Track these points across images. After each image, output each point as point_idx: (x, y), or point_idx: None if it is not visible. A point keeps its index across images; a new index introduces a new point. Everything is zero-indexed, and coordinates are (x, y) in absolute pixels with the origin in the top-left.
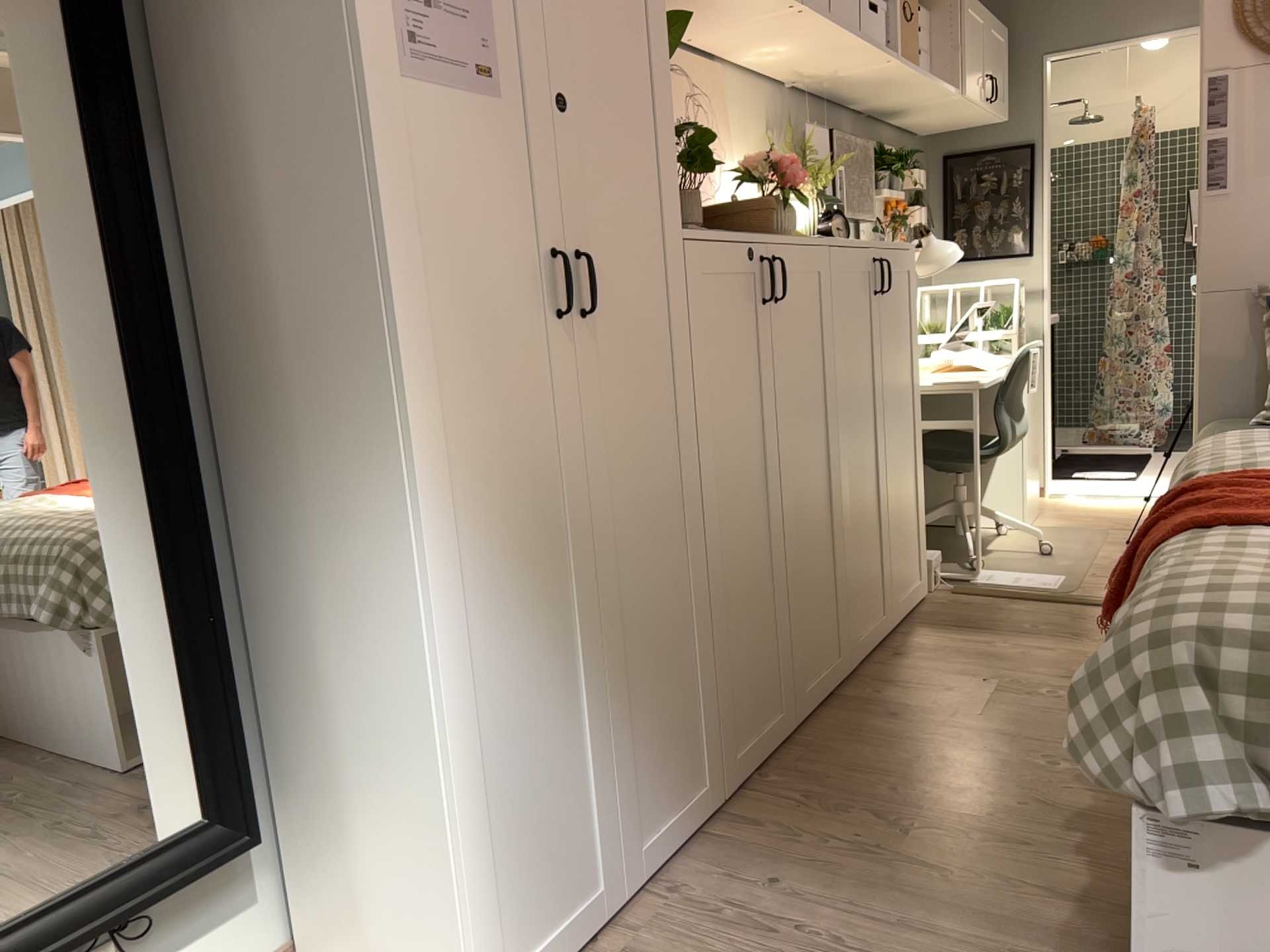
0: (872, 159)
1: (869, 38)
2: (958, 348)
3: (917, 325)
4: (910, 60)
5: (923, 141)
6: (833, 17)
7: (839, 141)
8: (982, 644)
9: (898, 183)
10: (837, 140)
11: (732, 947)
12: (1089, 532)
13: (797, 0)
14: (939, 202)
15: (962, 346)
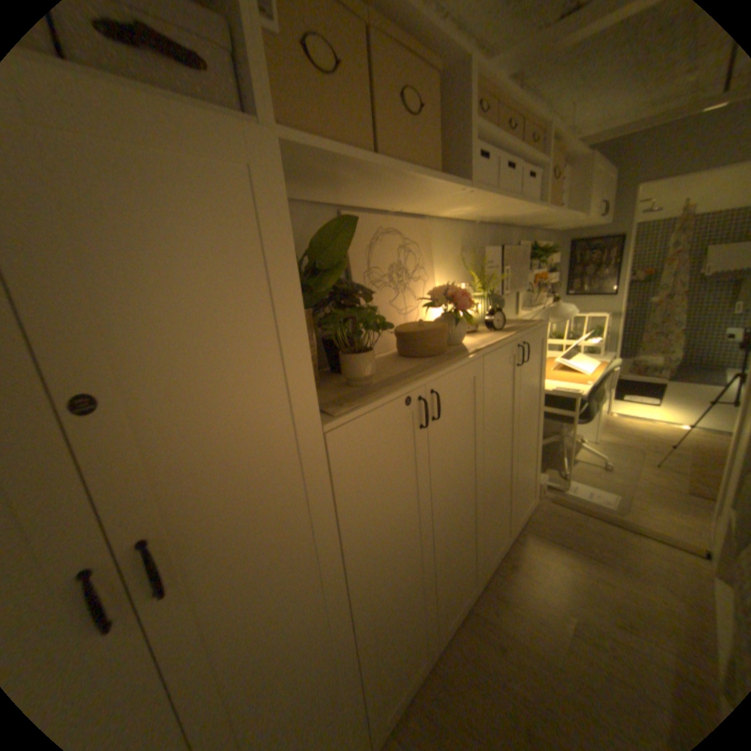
0: (529, 251)
1: (528, 195)
2: (568, 357)
3: (544, 367)
4: (555, 203)
5: (561, 232)
6: (499, 189)
7: (510, 245)
8: (565, 566)
9: (544, 260)
10: (508, 245)
11: None
12: (633, 452)
13: (467, 184)
14: (566, 264)
15: (571, 353)
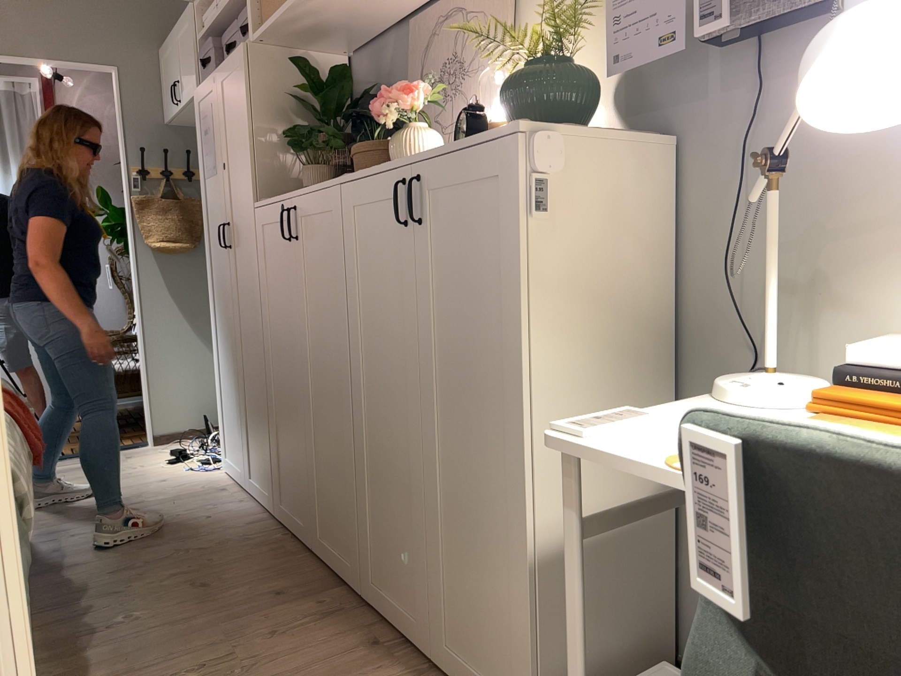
0: None
1: None
2: None
3: (519, 276)
4: None
5: None
6: None
7: None
8: None
9: None
10: None
11: (196, 505)
12: None
13: None
14: None
15: None
